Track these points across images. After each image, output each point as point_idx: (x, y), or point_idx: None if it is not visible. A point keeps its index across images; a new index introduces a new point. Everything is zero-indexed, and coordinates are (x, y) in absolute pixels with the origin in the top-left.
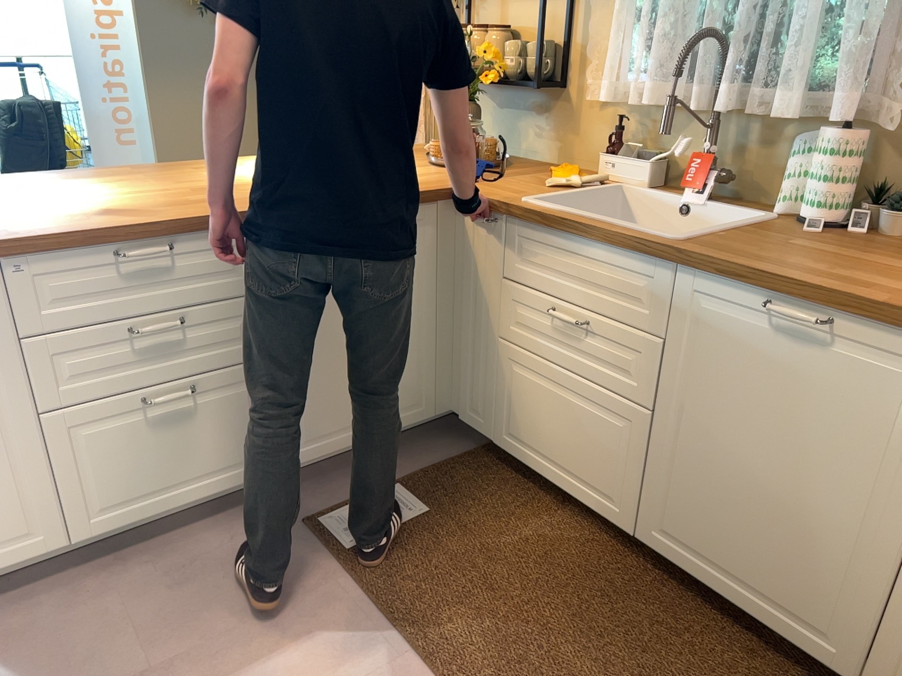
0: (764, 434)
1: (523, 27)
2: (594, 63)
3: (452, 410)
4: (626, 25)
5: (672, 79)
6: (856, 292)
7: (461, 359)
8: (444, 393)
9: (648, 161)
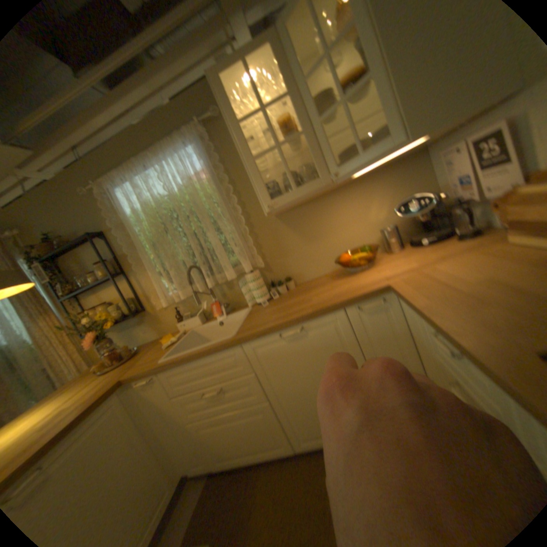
0: (309, 376)
1: (113, 298)
2: (152, 295)
3: (183, 475)
4: (158, 277)
5: (187, 285)
6: (301, 313)
7: (173, 448)
8: (174, 471)
9: (197, 315)
